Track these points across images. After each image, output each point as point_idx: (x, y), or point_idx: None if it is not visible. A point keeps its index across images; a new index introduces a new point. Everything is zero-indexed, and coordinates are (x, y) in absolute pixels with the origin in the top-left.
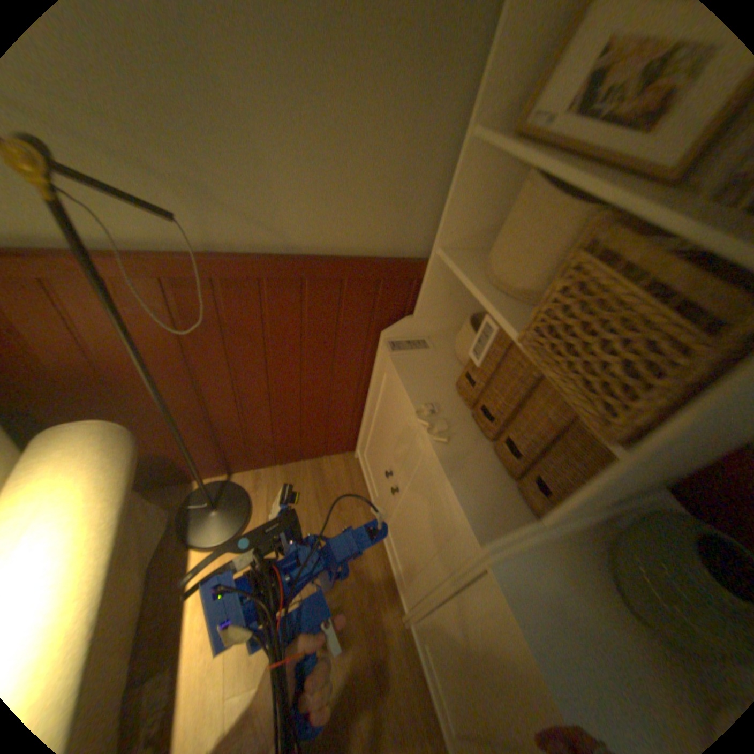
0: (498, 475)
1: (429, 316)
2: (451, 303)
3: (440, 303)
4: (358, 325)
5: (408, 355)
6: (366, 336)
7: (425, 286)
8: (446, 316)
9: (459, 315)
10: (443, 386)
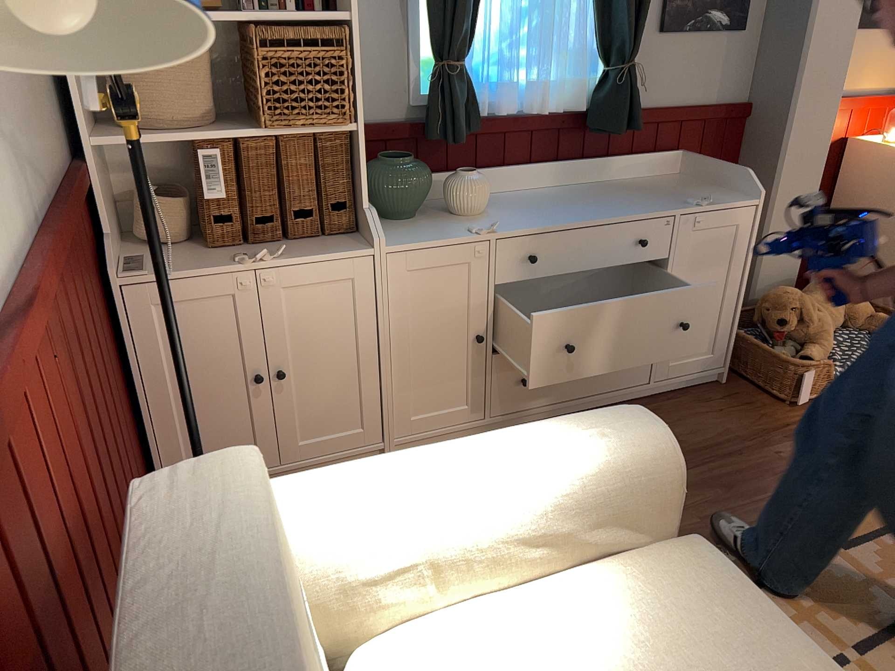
0: (313, 242)
1: (111, 228)
2: (109, 203)
3: (108, 207)
4: (92, 276)
5: (149, 268)
6: (98, 291)
7: (93, 195)
8: (113, 221)
9: (114, 217)
10: (206, 255)
